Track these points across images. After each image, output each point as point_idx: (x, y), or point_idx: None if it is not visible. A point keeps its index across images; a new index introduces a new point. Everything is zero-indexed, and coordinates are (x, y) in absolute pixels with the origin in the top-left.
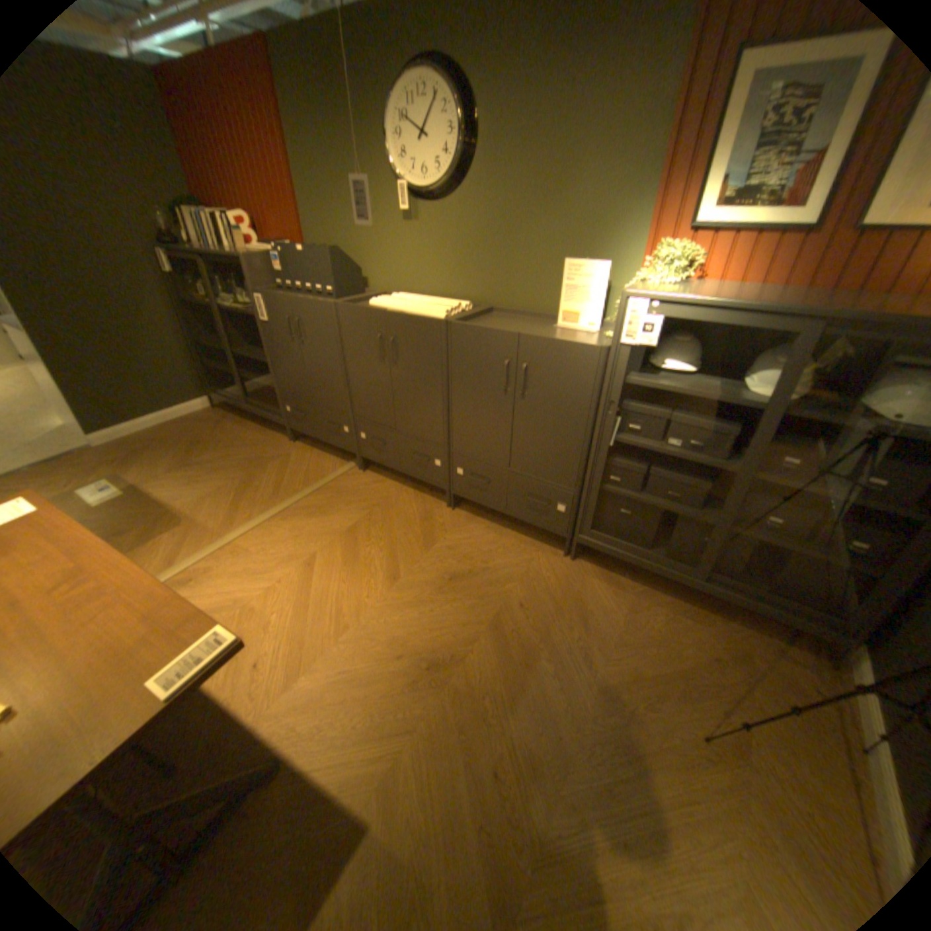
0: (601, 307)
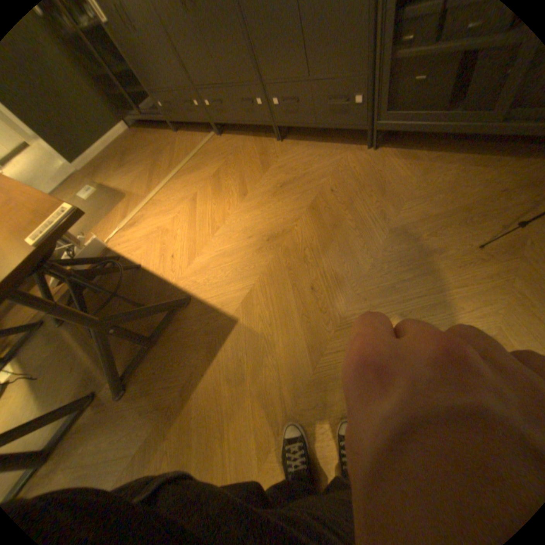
0: None
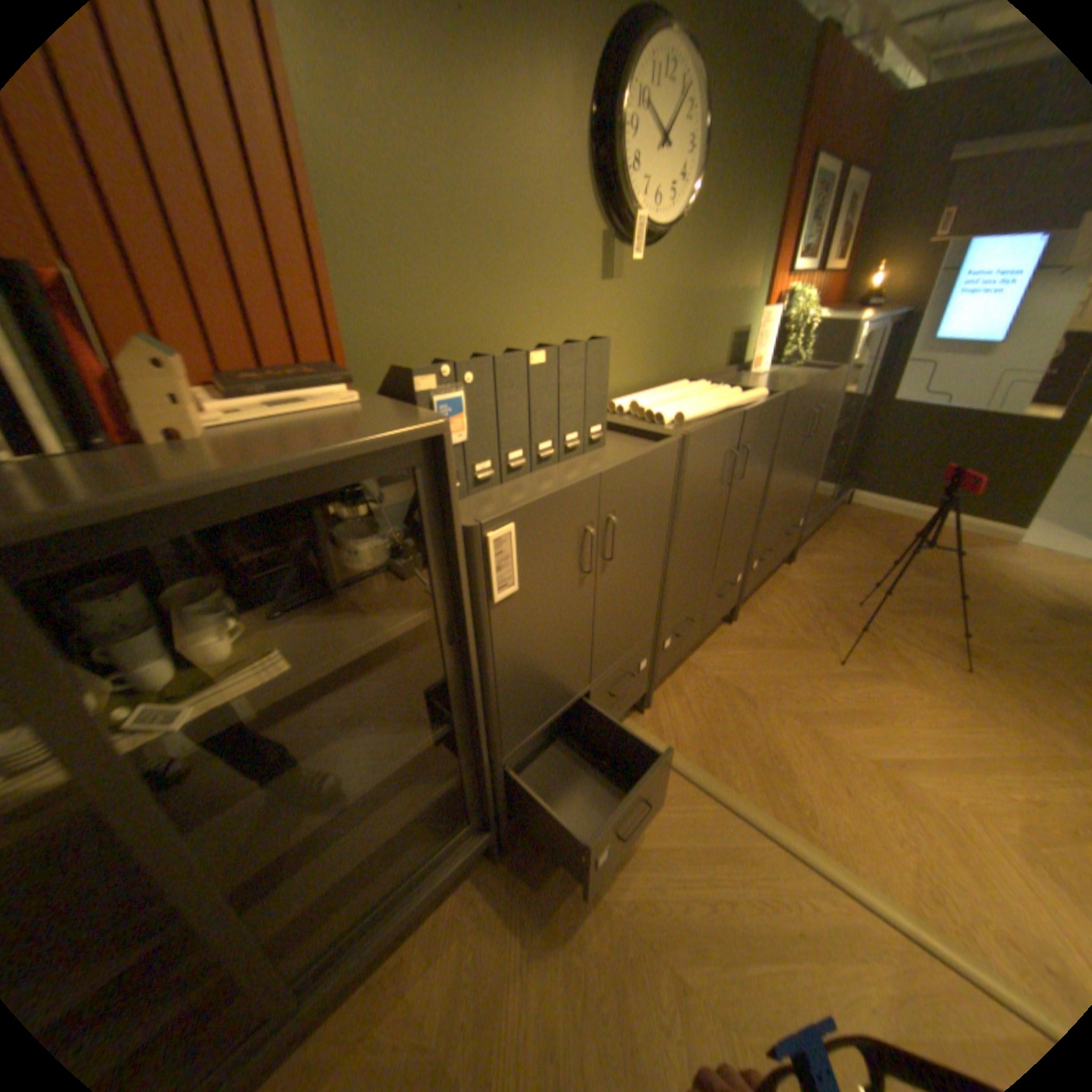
0: (773, 346)
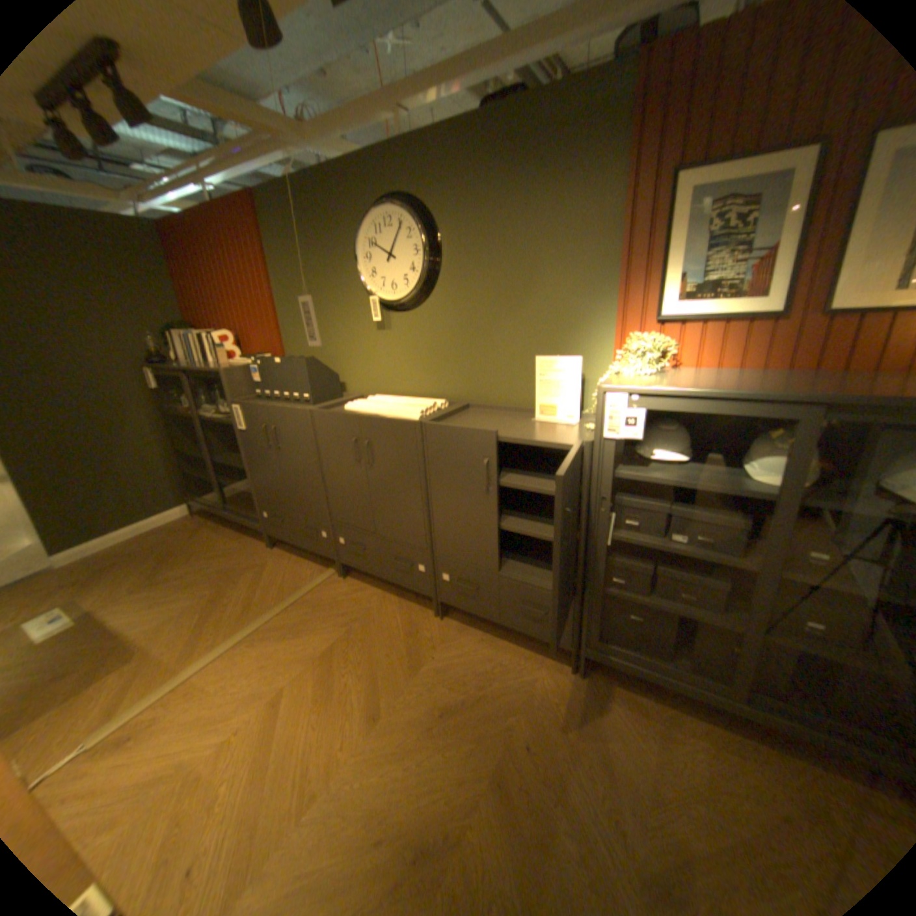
0: (577, 400)
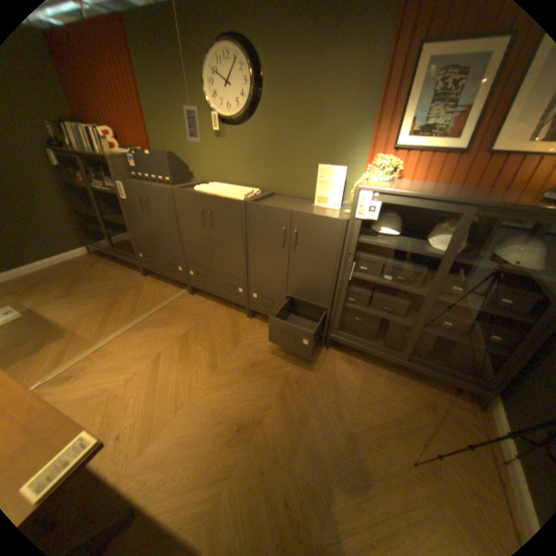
0: (341, 194)
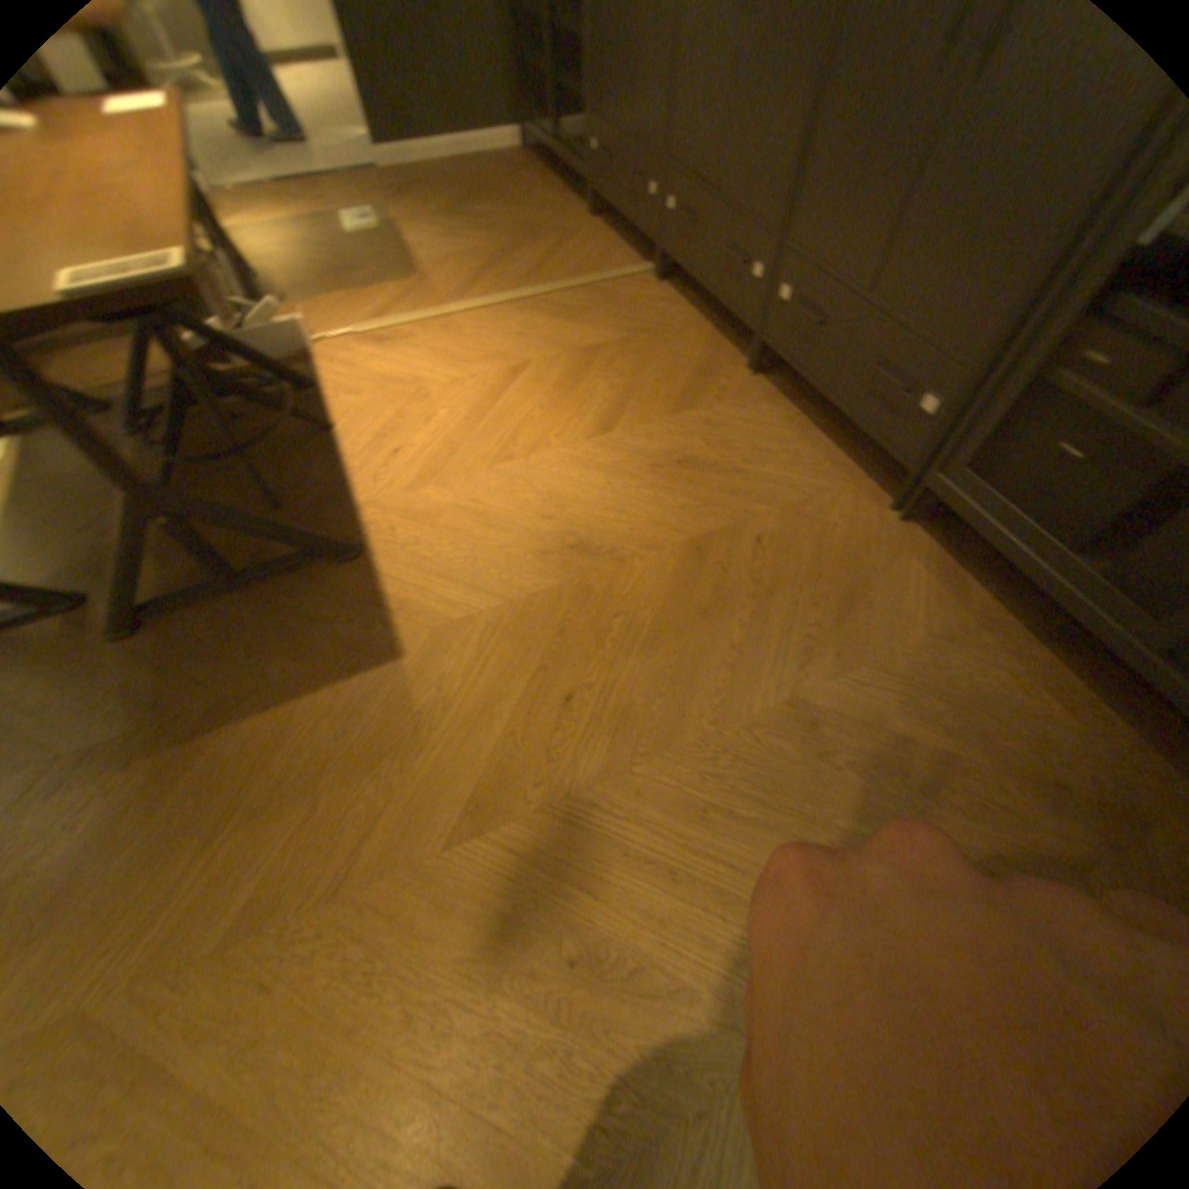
0: None
